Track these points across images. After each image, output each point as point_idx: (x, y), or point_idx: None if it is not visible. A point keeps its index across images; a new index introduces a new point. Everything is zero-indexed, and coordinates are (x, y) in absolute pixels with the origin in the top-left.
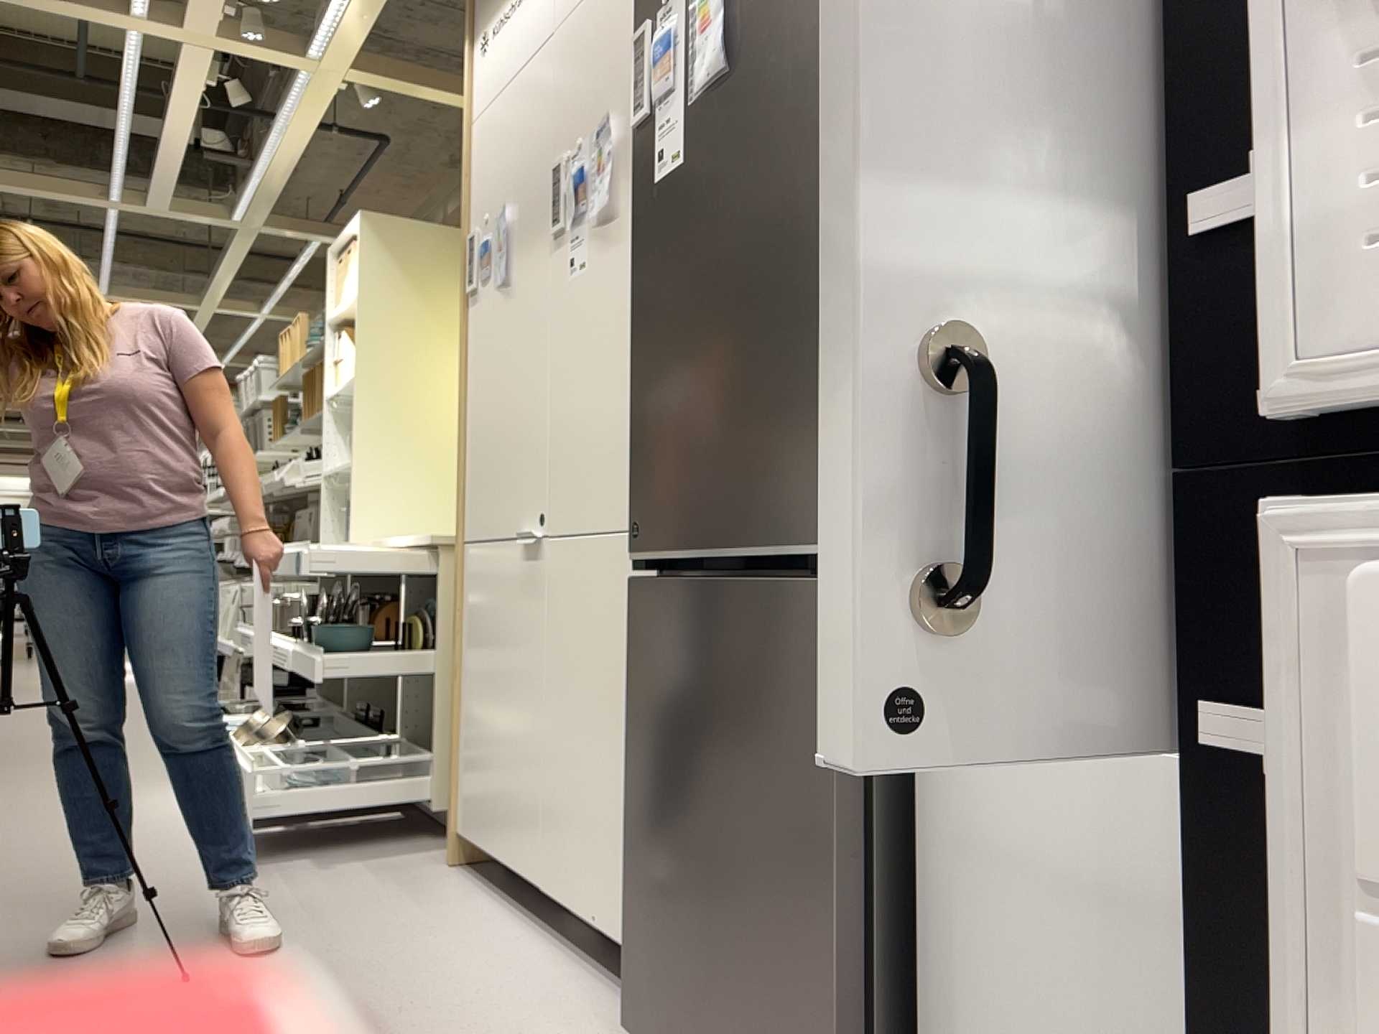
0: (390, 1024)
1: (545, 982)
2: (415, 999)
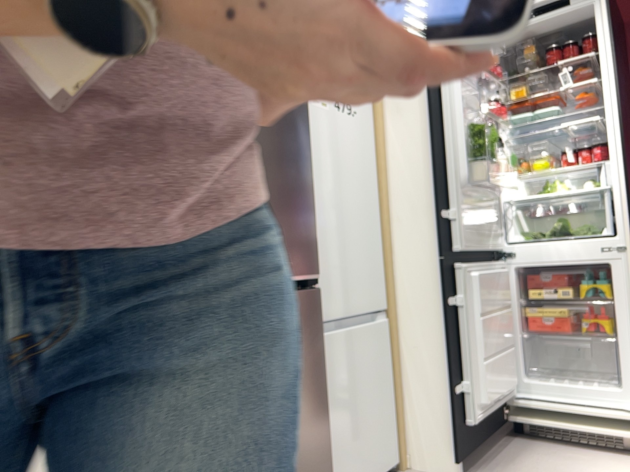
0: None
1: None
2: None
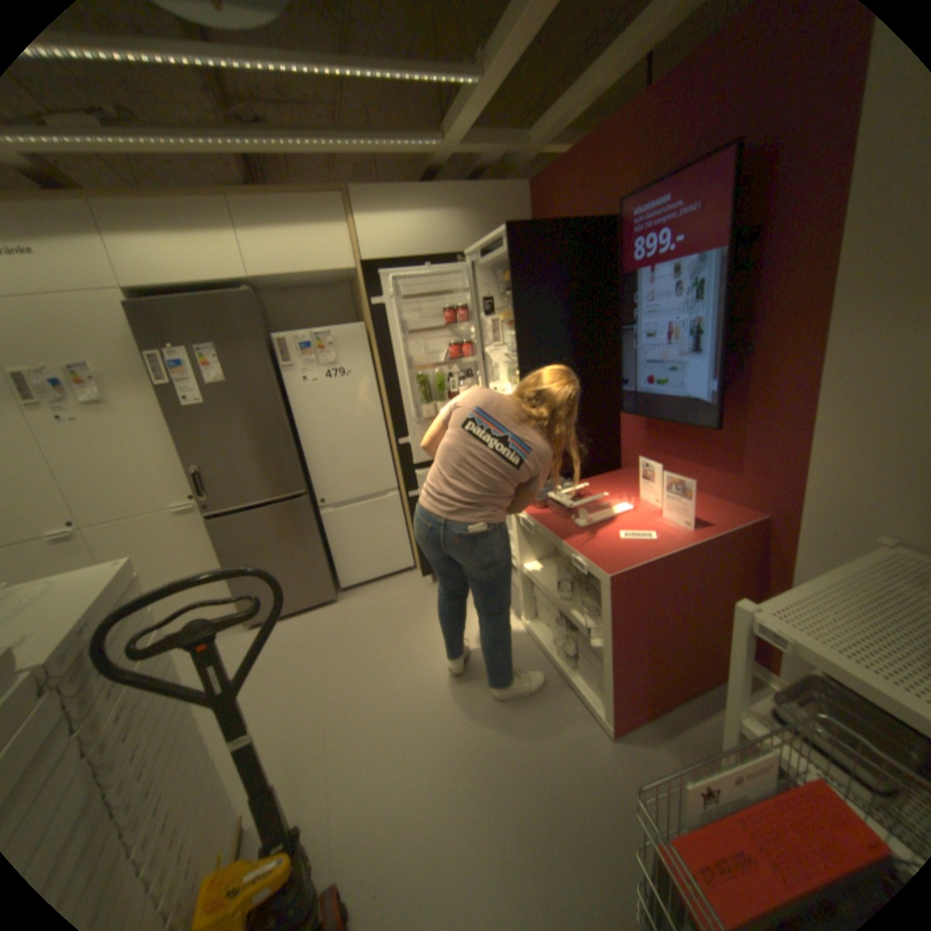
0: None
1: None
2: None
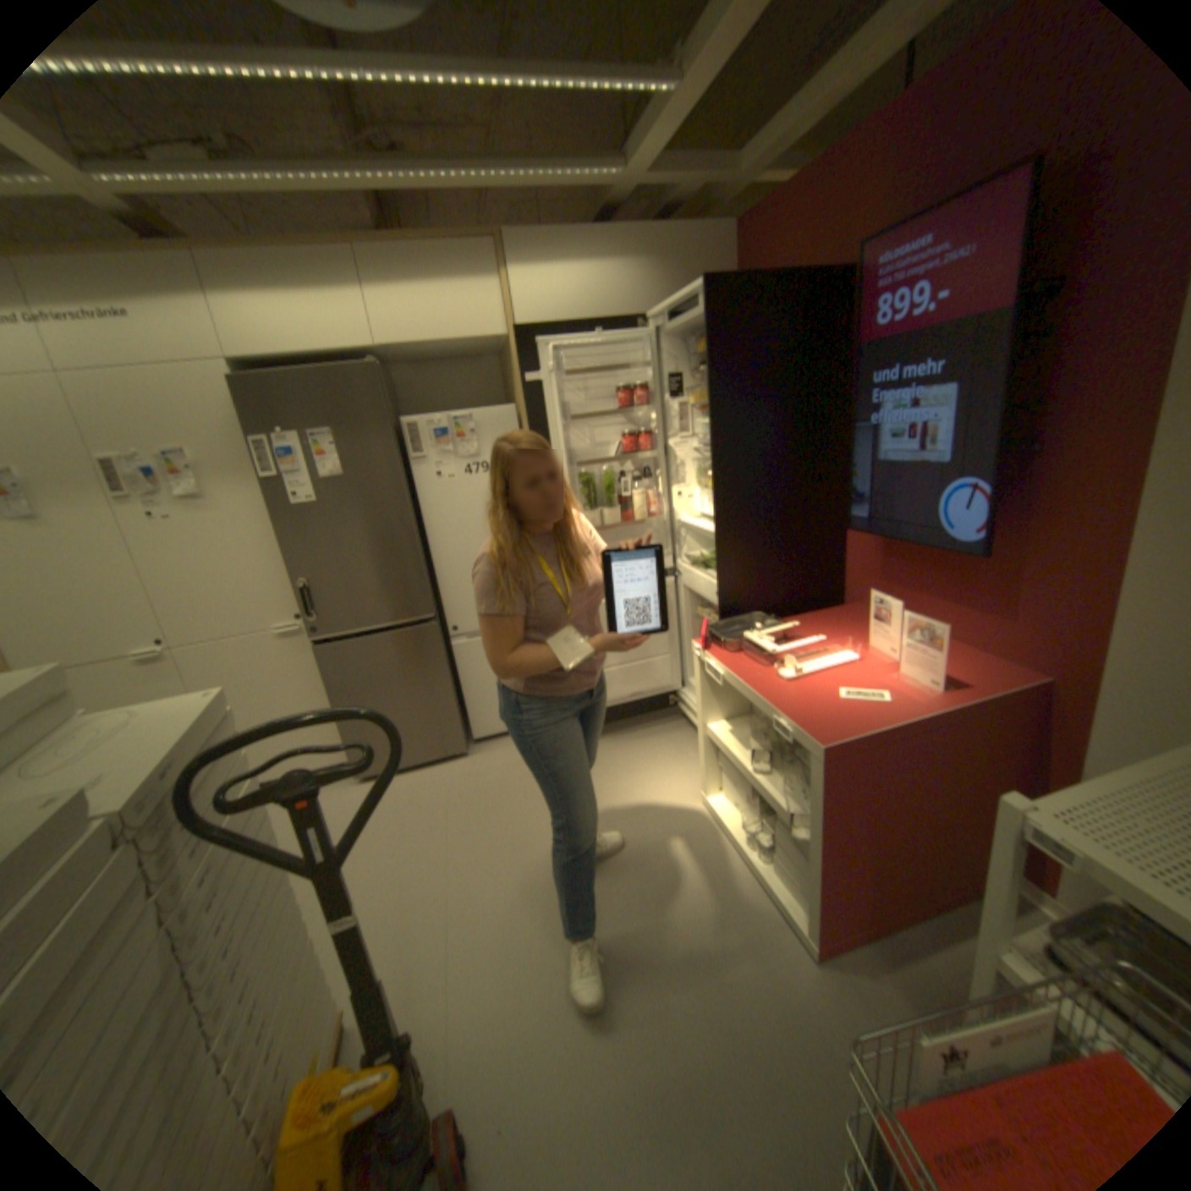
0: None
1: None
2: None
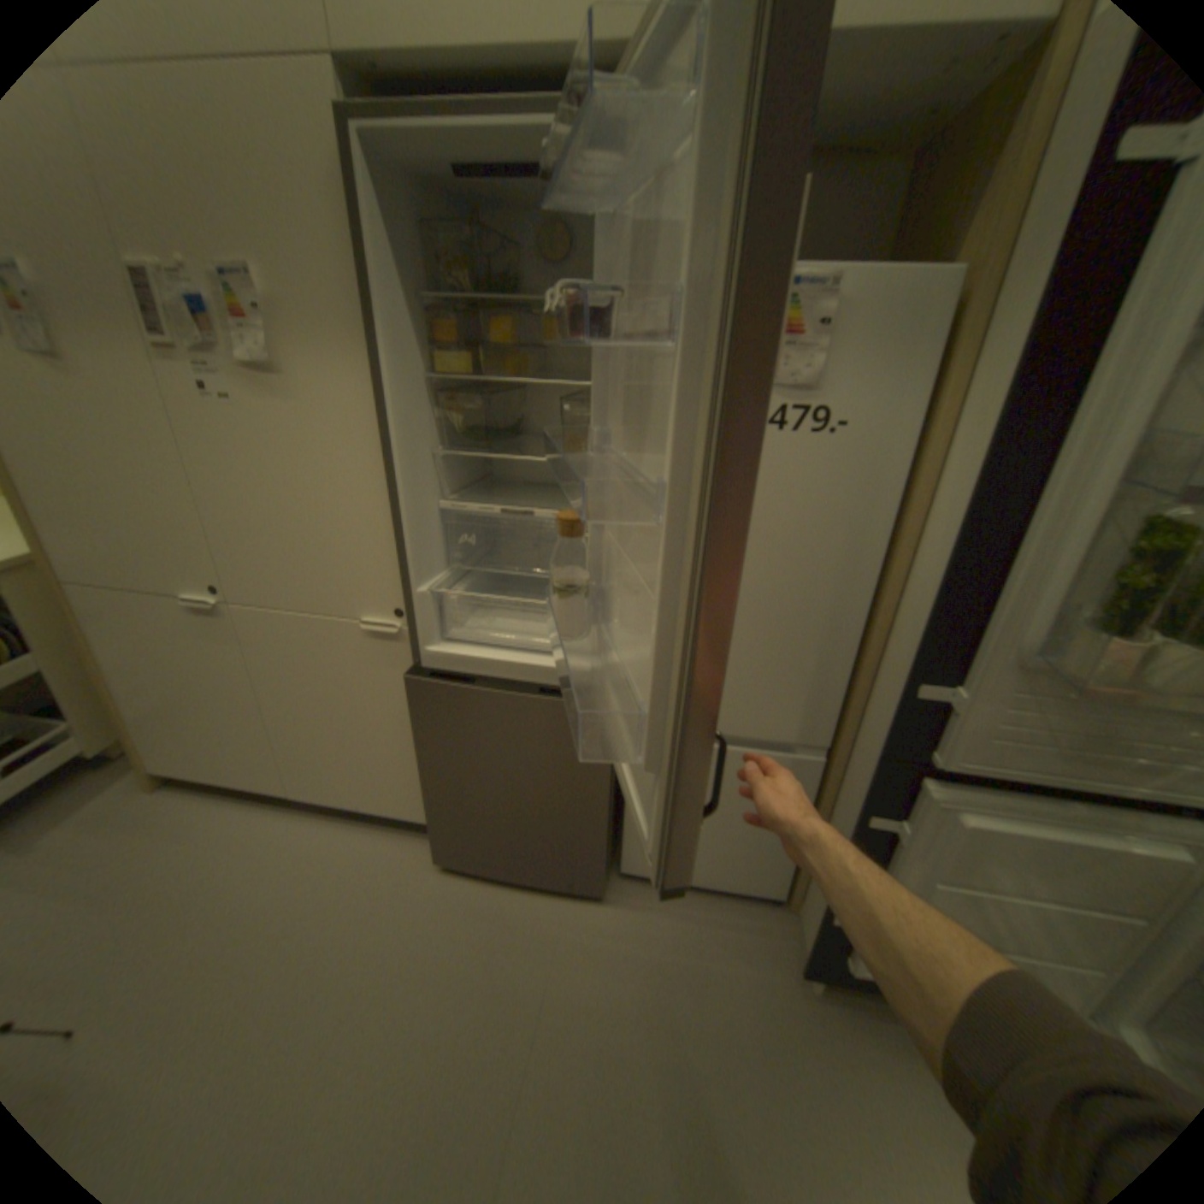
0: (283, 942)
1: (339, 850)
2: (274, 914)
